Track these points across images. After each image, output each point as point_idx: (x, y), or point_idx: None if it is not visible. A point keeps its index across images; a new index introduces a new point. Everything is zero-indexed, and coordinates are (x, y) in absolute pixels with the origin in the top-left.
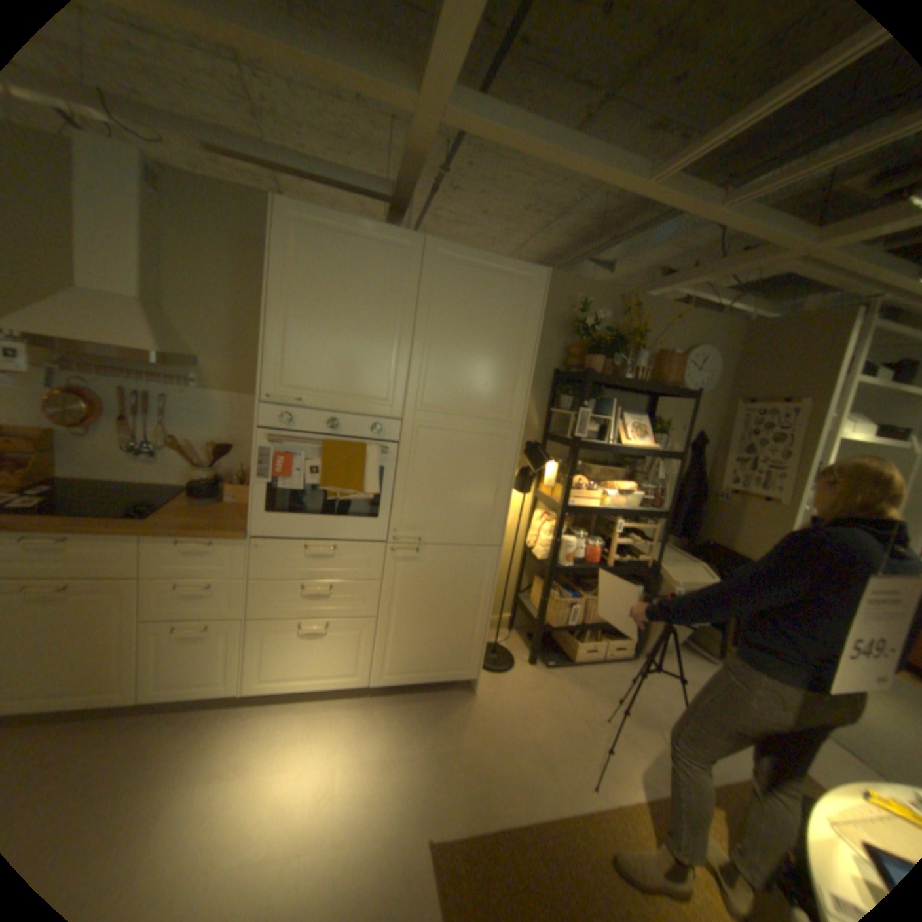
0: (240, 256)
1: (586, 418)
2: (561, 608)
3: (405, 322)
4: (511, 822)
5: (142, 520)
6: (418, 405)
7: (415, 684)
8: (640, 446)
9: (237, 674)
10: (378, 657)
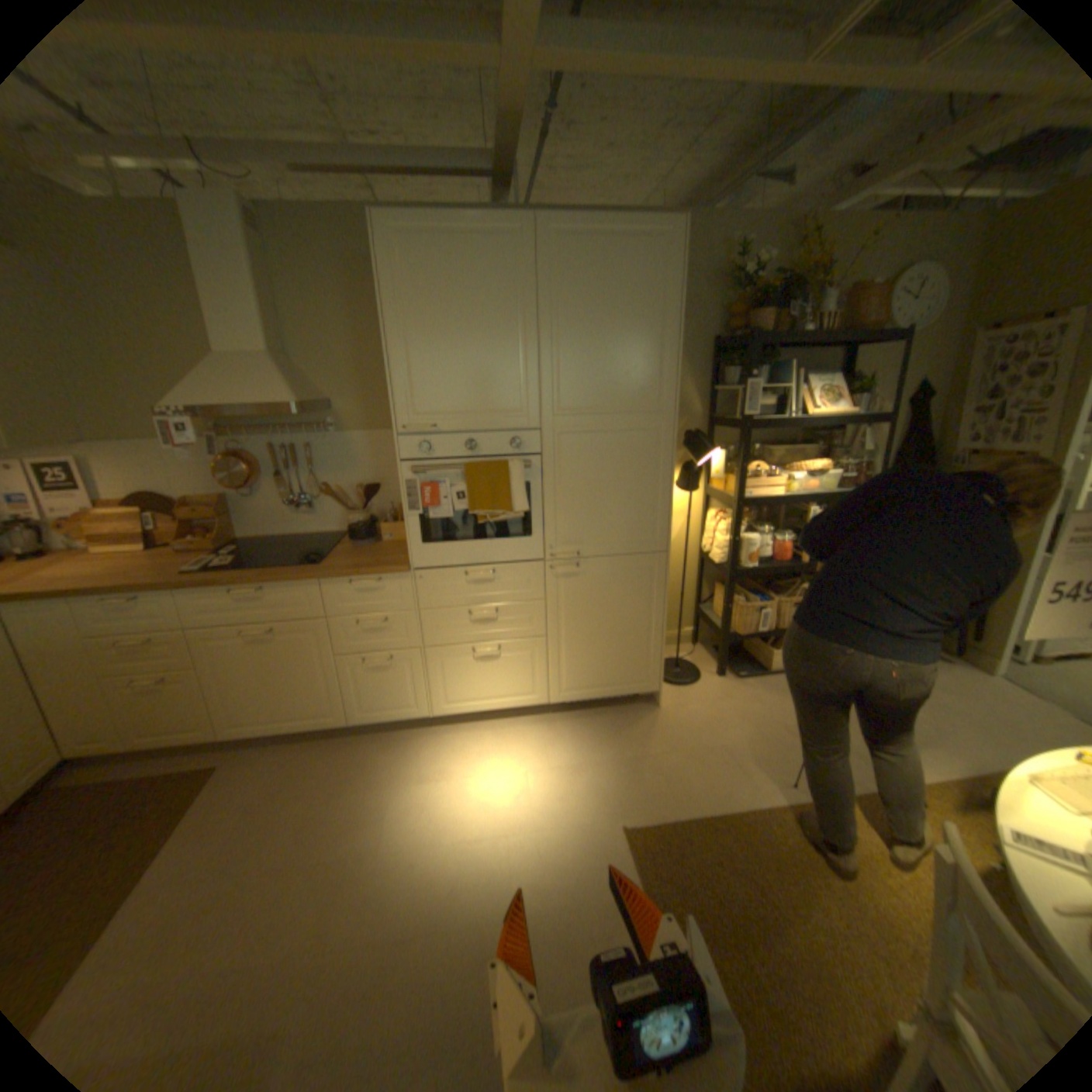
0: (349, 282)
1: (759, 391)
2: (749, 614)
3: (527, 319)
4: (703, 814)
5: (317, 564)
6: (555, 409)
7: (595, 699)
8: (832, 413)
9: (425, 696)
10: (554, 675)
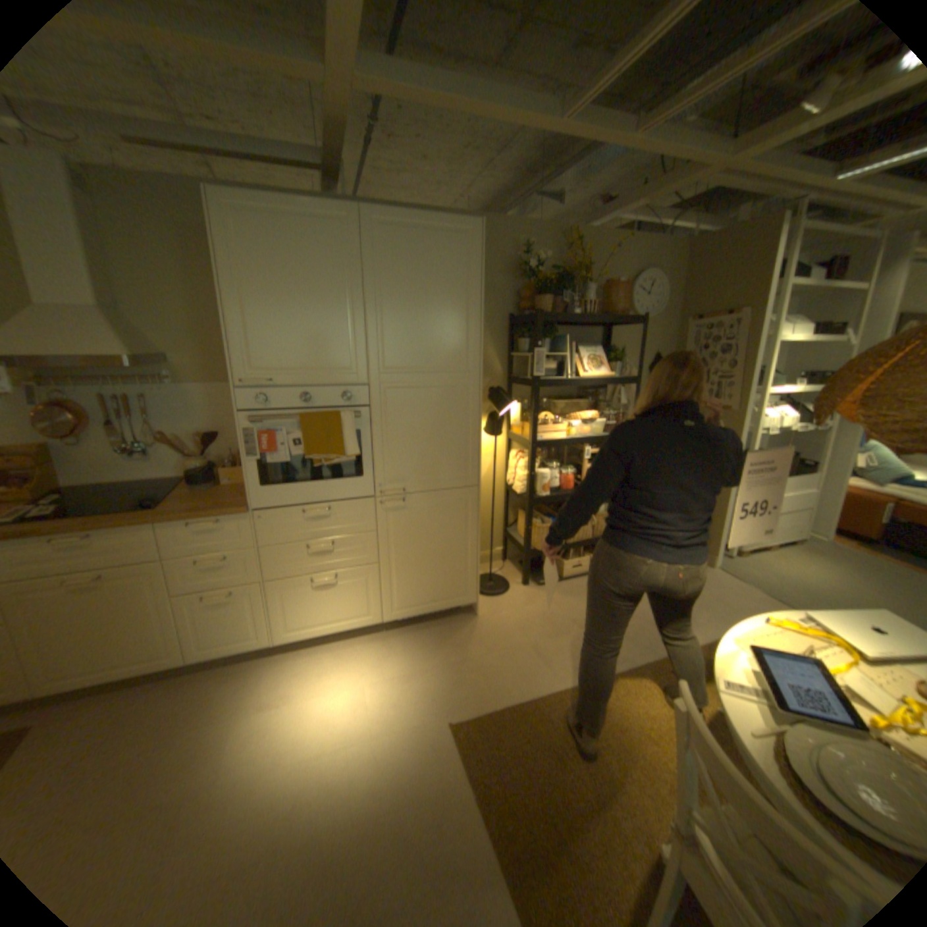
0: (185, 248)
1: (544, 358)
2: (544, 533)
3: (355, 292)
4: (514, 702)
5: (152, 510)
6: (381, 368)
7: (423, 614)
8: (597, 376)
9: (265, 628)
10: (386, 596)
